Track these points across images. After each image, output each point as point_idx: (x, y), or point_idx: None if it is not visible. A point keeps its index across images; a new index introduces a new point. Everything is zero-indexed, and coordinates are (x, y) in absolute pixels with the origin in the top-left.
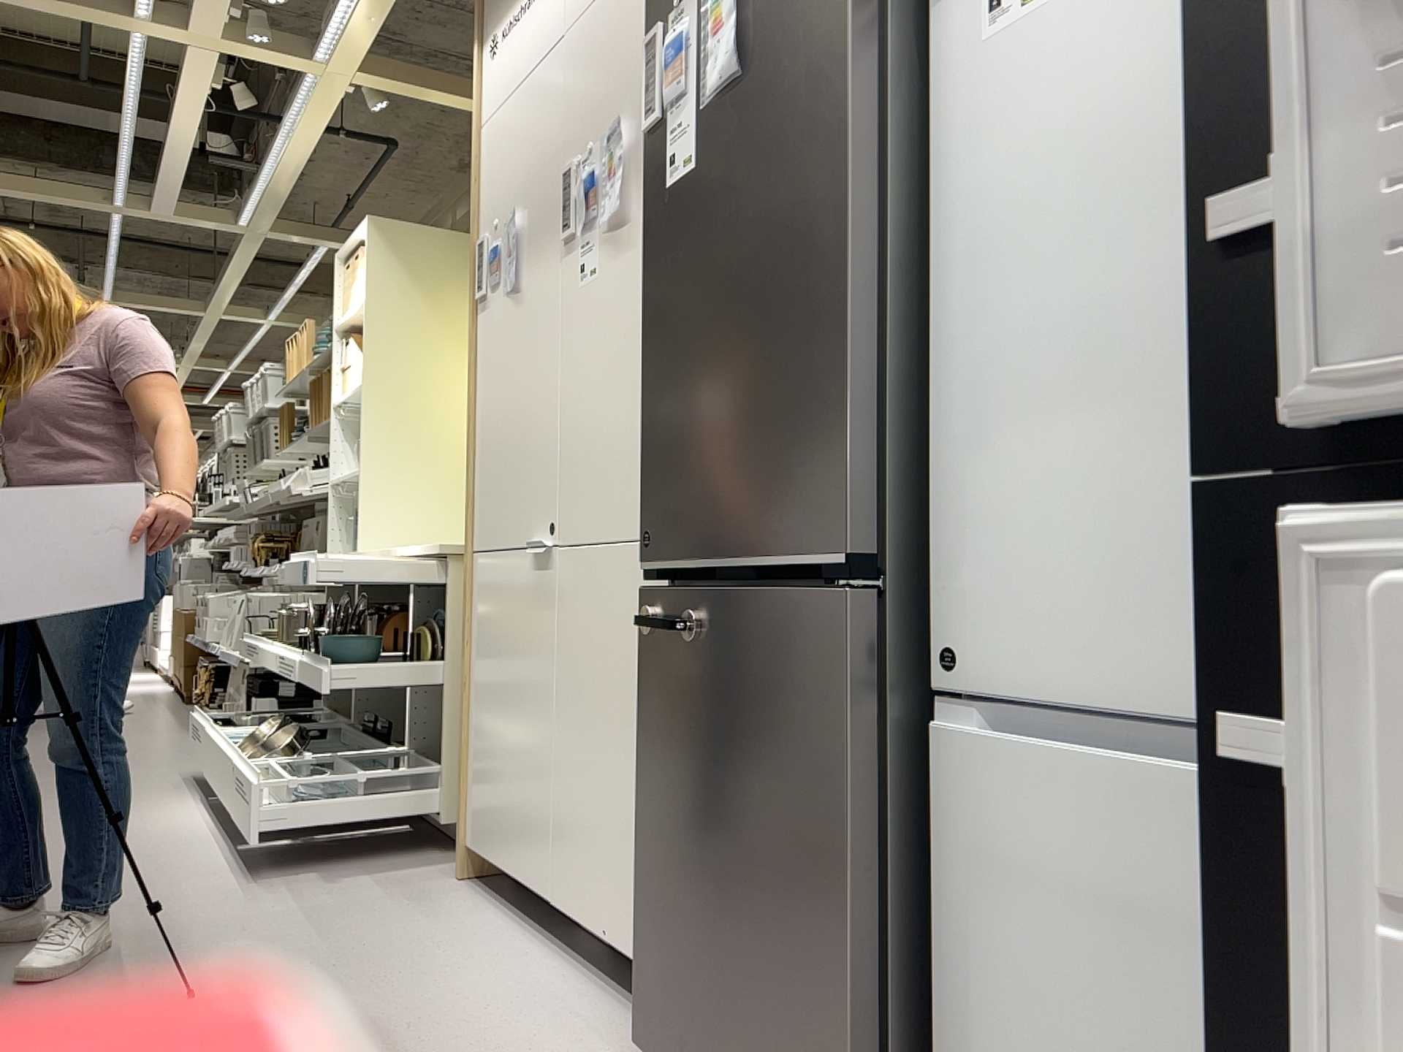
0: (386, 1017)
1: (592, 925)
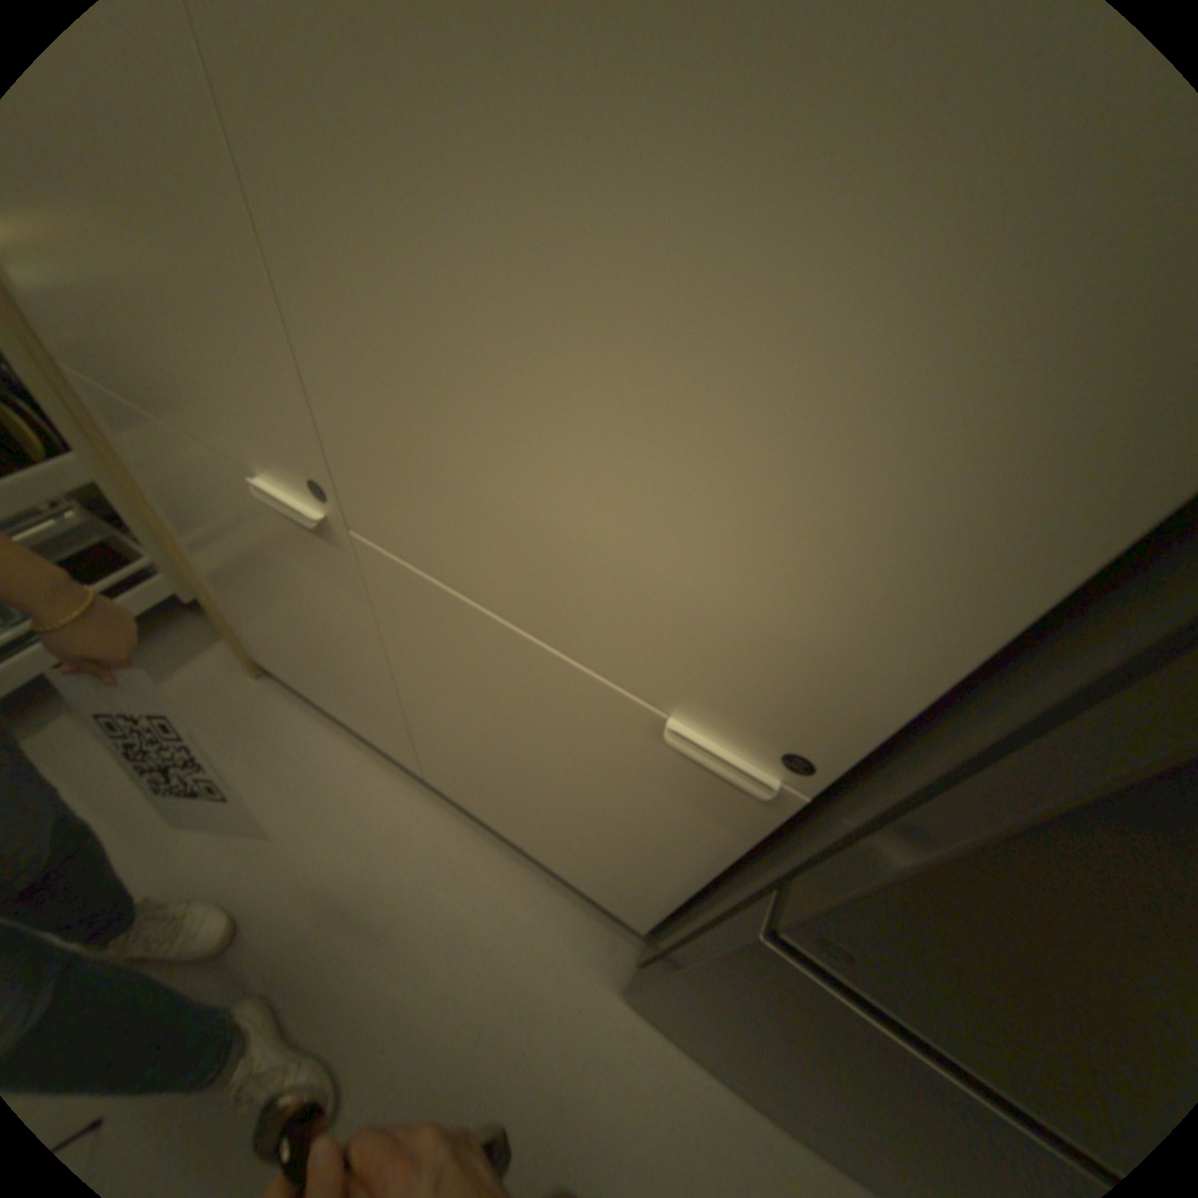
0: (352, 1021)
1: (498, 828)
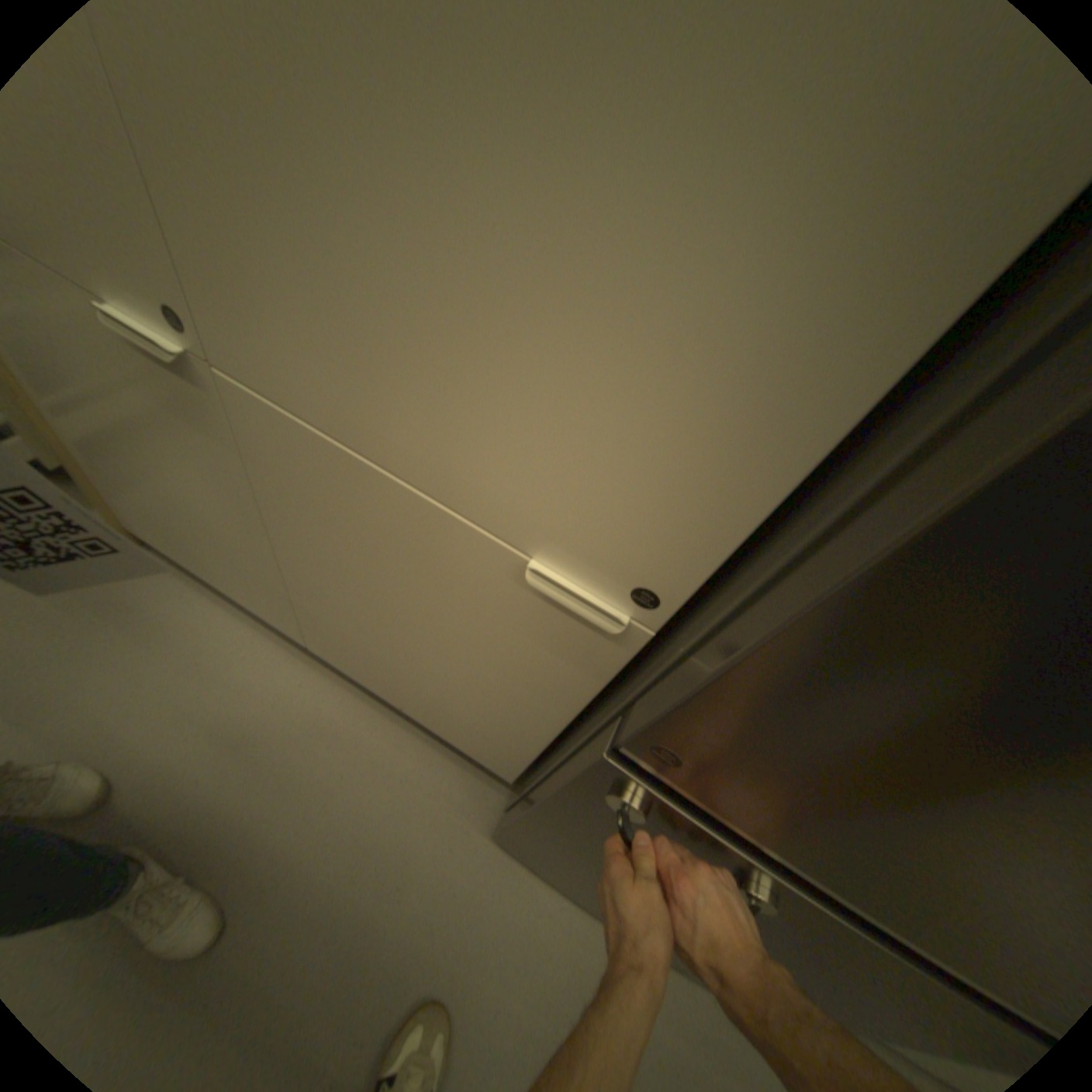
0: (231, 868)
1: (379, 693)
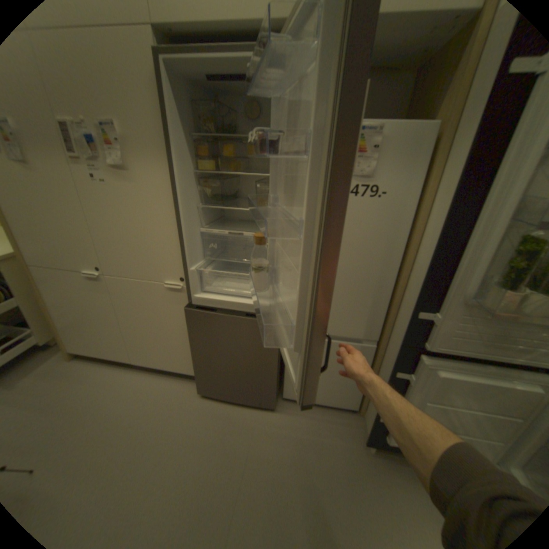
0: (114, 425)
1: (154, 366)
